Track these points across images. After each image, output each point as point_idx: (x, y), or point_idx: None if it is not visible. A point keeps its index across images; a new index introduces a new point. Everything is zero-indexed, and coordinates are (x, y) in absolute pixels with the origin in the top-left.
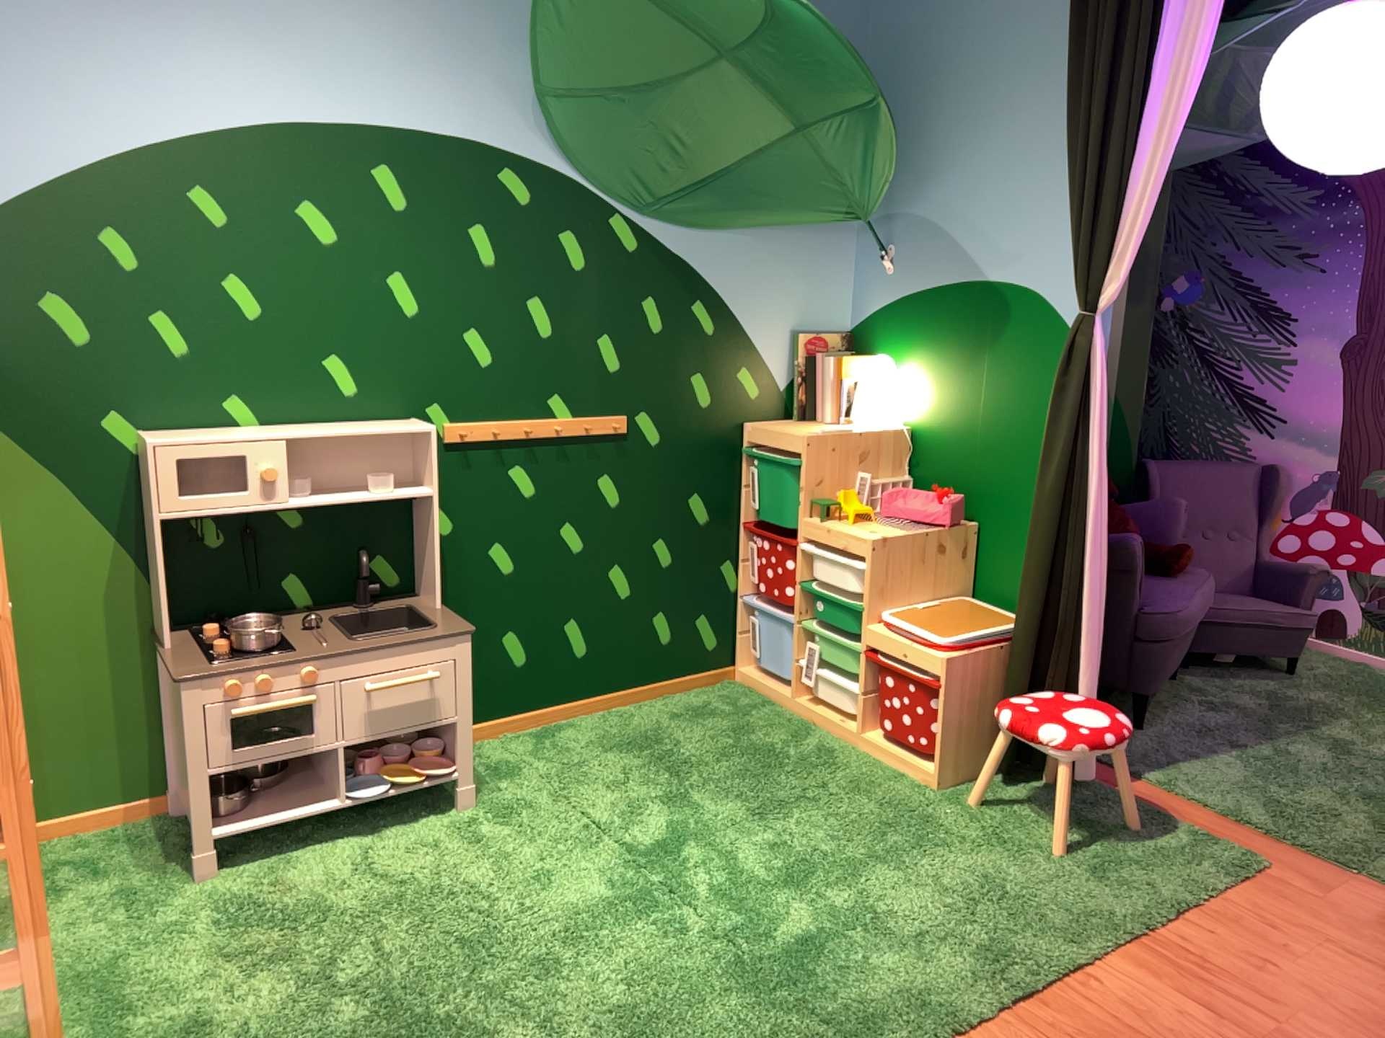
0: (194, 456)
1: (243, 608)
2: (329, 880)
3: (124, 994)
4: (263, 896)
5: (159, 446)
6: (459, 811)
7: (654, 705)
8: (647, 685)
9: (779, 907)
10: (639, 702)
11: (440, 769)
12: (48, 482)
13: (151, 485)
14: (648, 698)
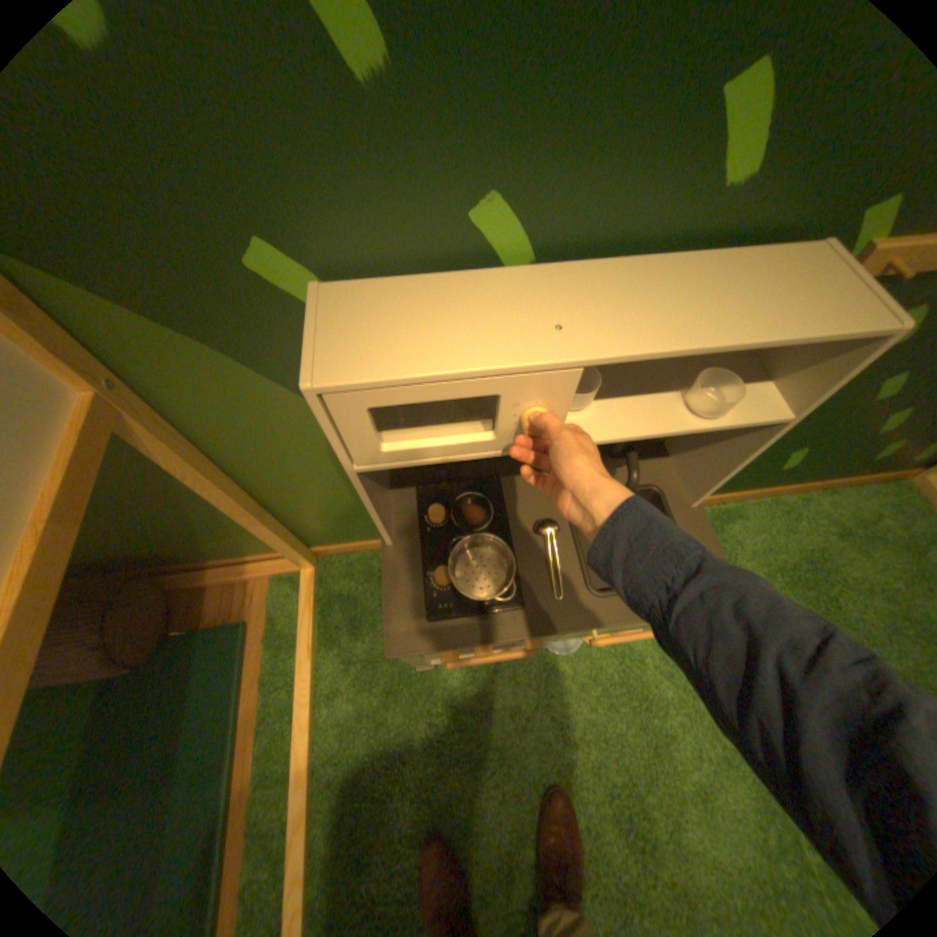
0: (401, 401)
1: None
2: (518, 709)
3: (357, 832)
4: (466, 715)
5: (331, 393)
6: None
7: (822, 503)
8: (827, 482)
9: None
10: (809, 494)
11: None
12: (200, 355)
13: (332, 438)
14: (819, 490)
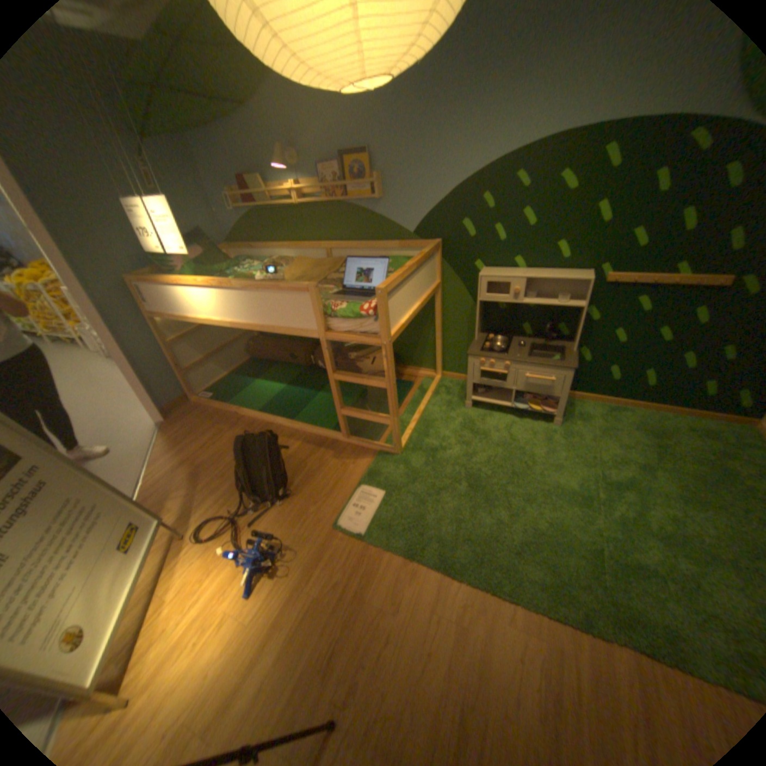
0: (492, 281)
1: (507, 331)
2: (496, 427)
3: (429, 431)
4: (476, 422)
5: (481, 277)
6: (553, 426)
7: (686, 420)
8: (688, 409)
9: (646, 547)
10: (679, 415)
11: (551, 409)
12: (456, 281)
13: (477, 290)
14: (686, 415)
